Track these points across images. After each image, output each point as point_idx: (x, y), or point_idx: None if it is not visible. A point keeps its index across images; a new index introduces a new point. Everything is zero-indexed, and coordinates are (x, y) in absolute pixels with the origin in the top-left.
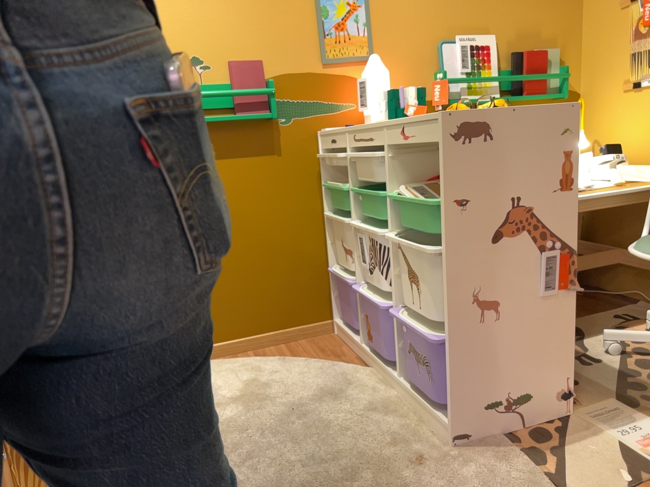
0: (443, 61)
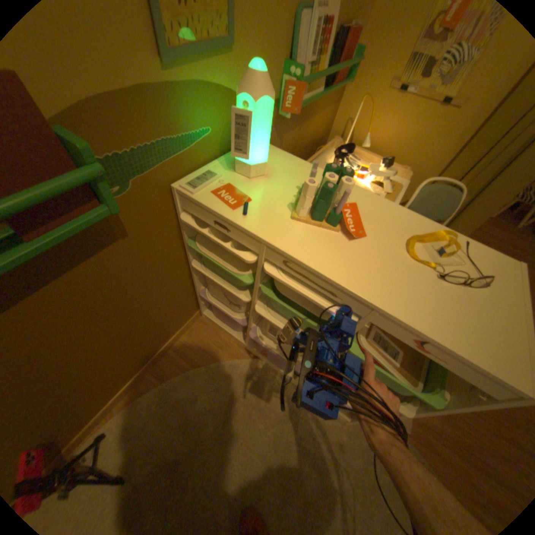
0: (300, 41)
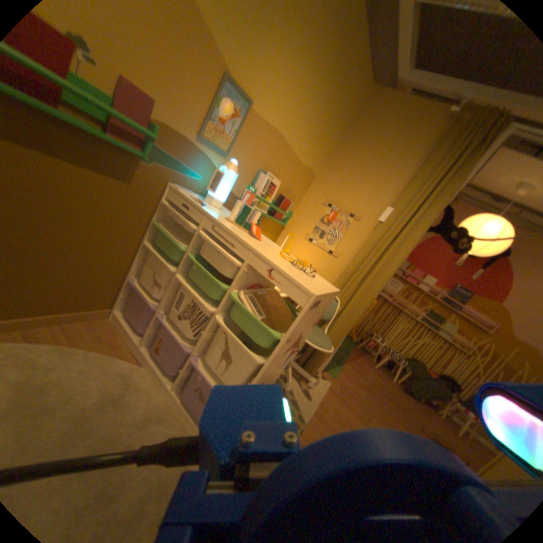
0: (257, 183)
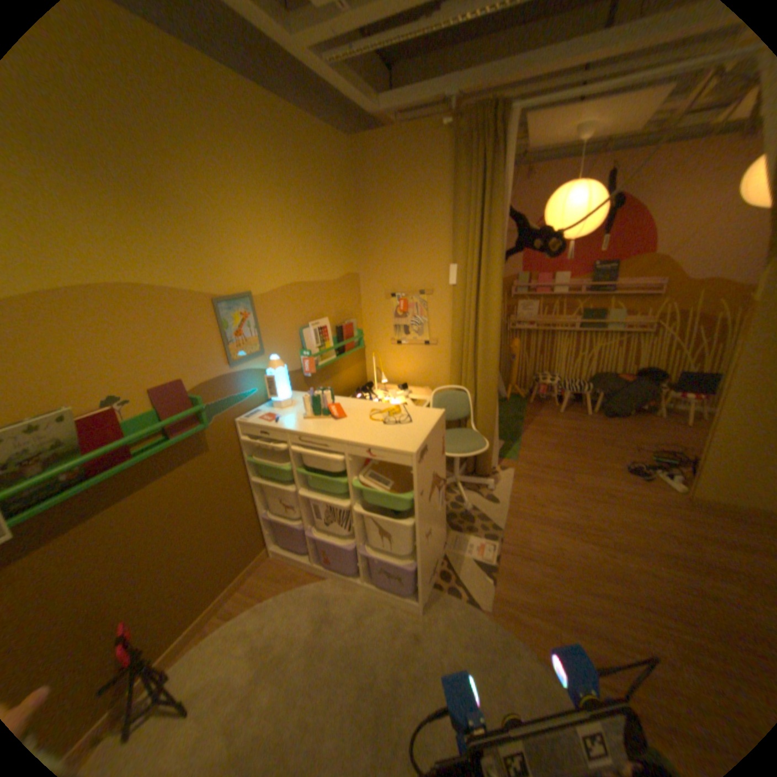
0: (305, 341)
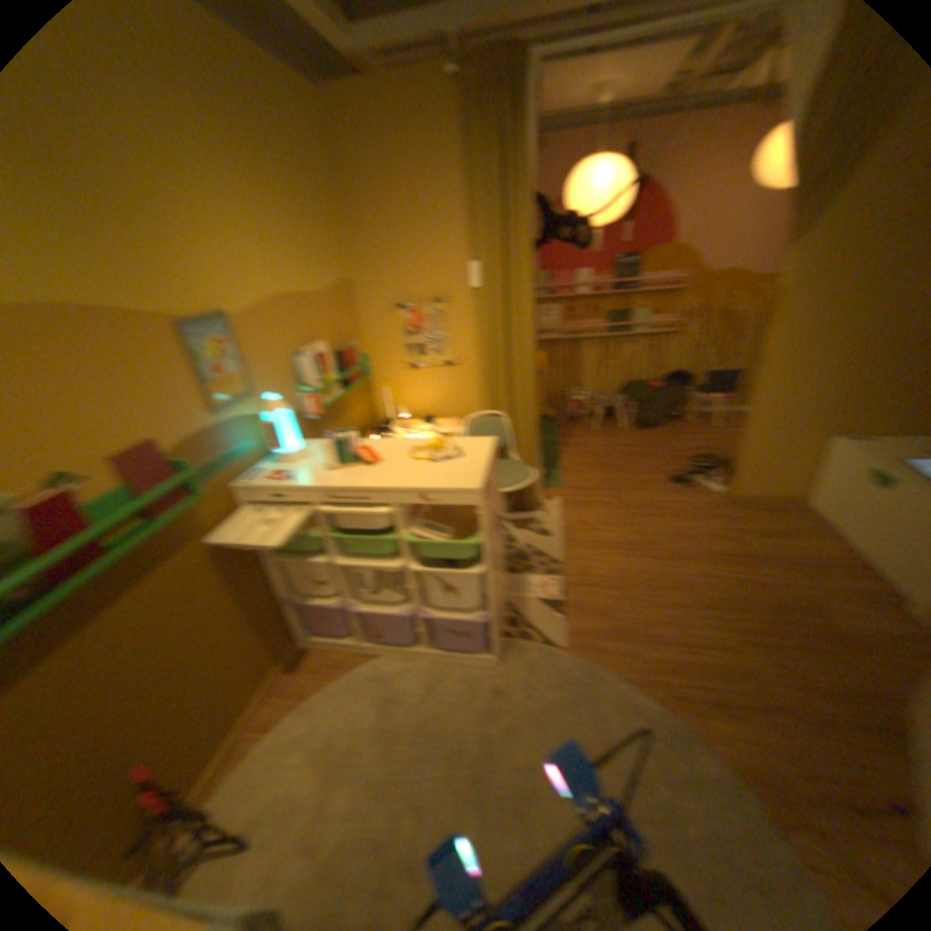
0: (298, 373)
